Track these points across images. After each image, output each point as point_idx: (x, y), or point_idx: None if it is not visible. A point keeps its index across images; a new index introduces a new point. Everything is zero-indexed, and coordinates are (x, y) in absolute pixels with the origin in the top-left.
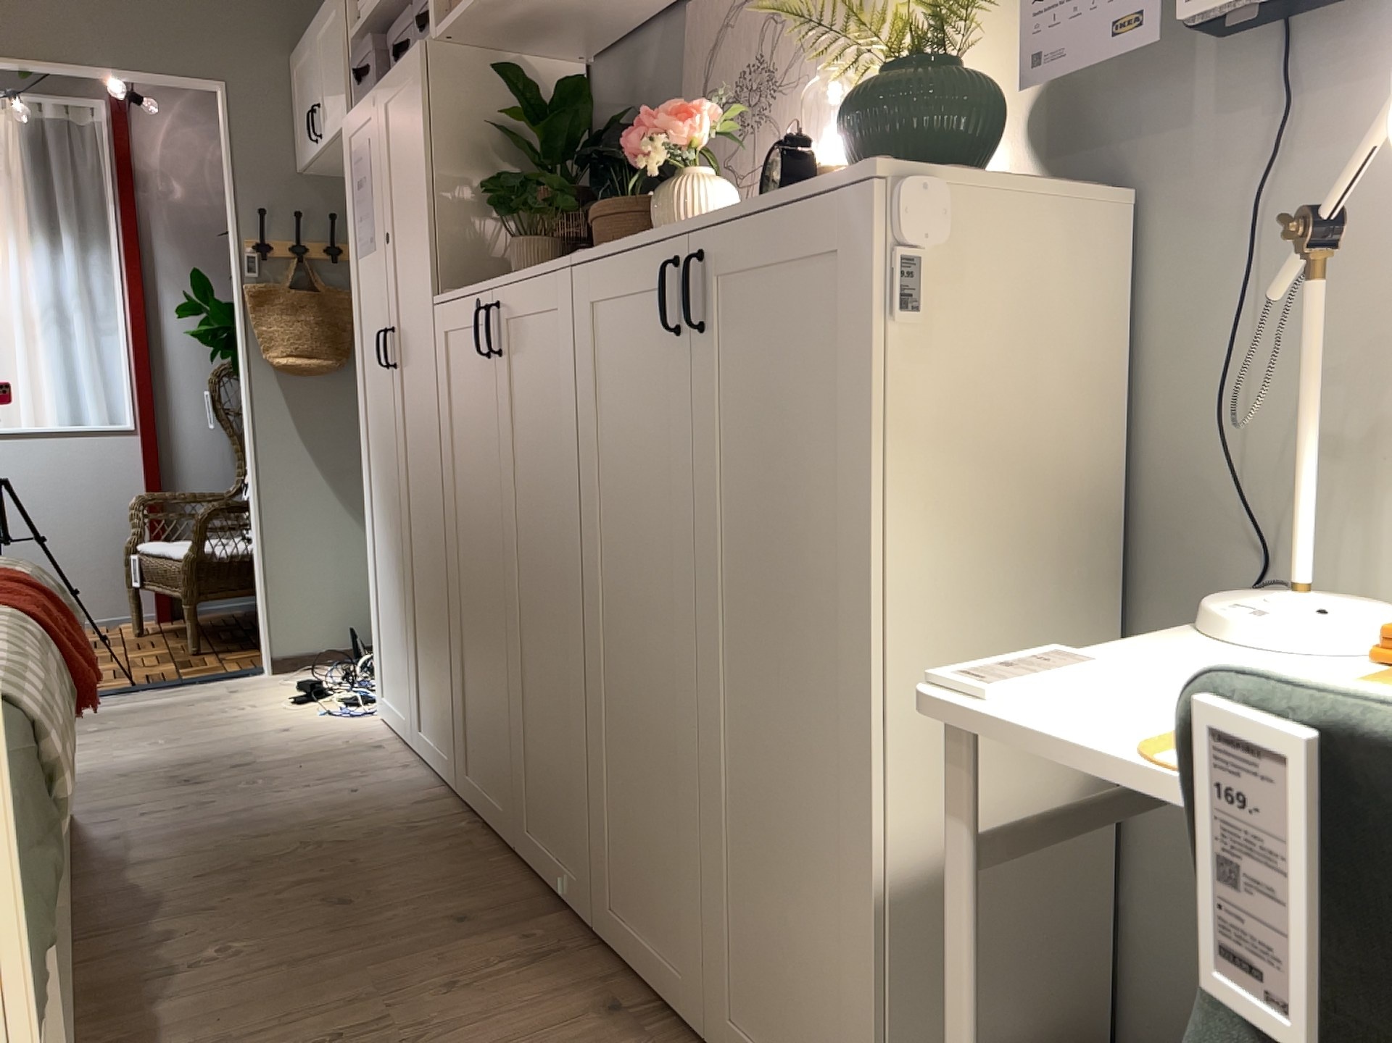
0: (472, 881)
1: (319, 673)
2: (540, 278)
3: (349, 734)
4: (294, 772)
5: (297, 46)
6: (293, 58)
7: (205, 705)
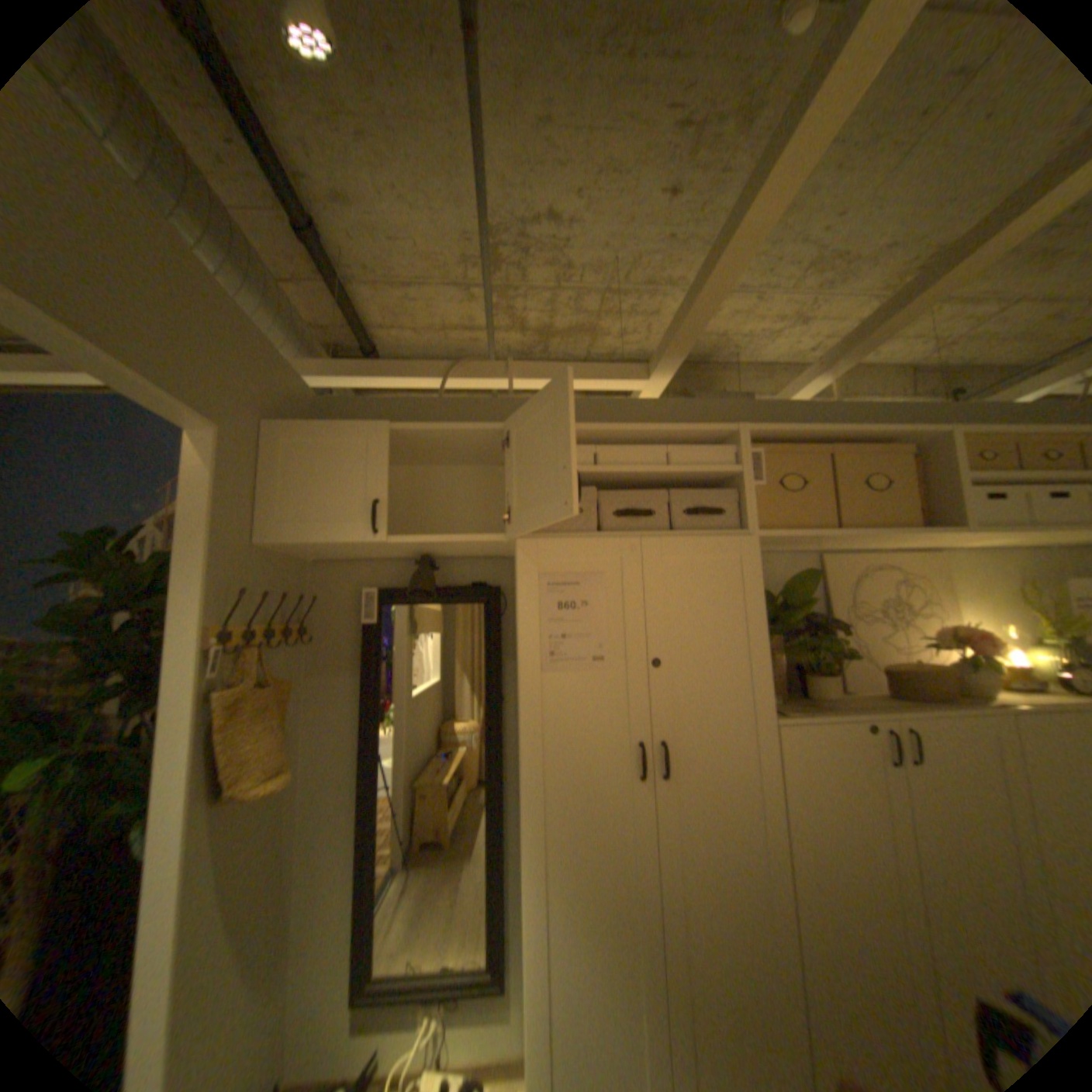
0: None
1: None
2: (977, 719)
3: None
4: None
5: (306, 422)
6: (280, 427)
7: None
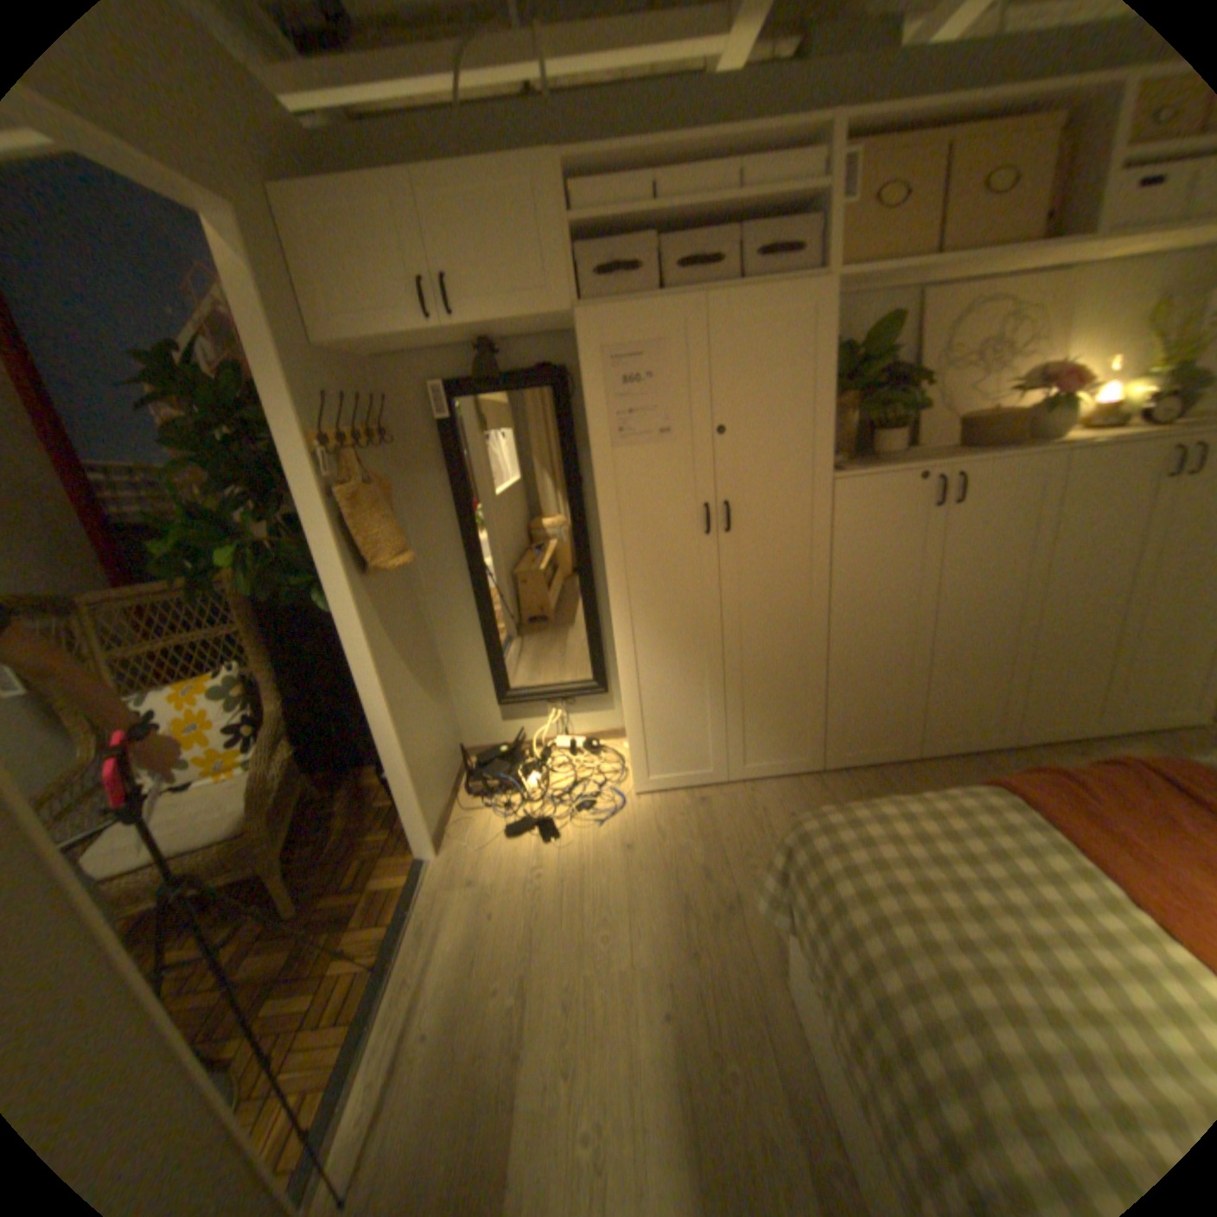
0: (943, 779)
1: (466, 824)
2: (1032, 458)
3: (664, 813)
4: (738, 844)
5: (317, 182)
6: (290, 192)
7: (498, 905)
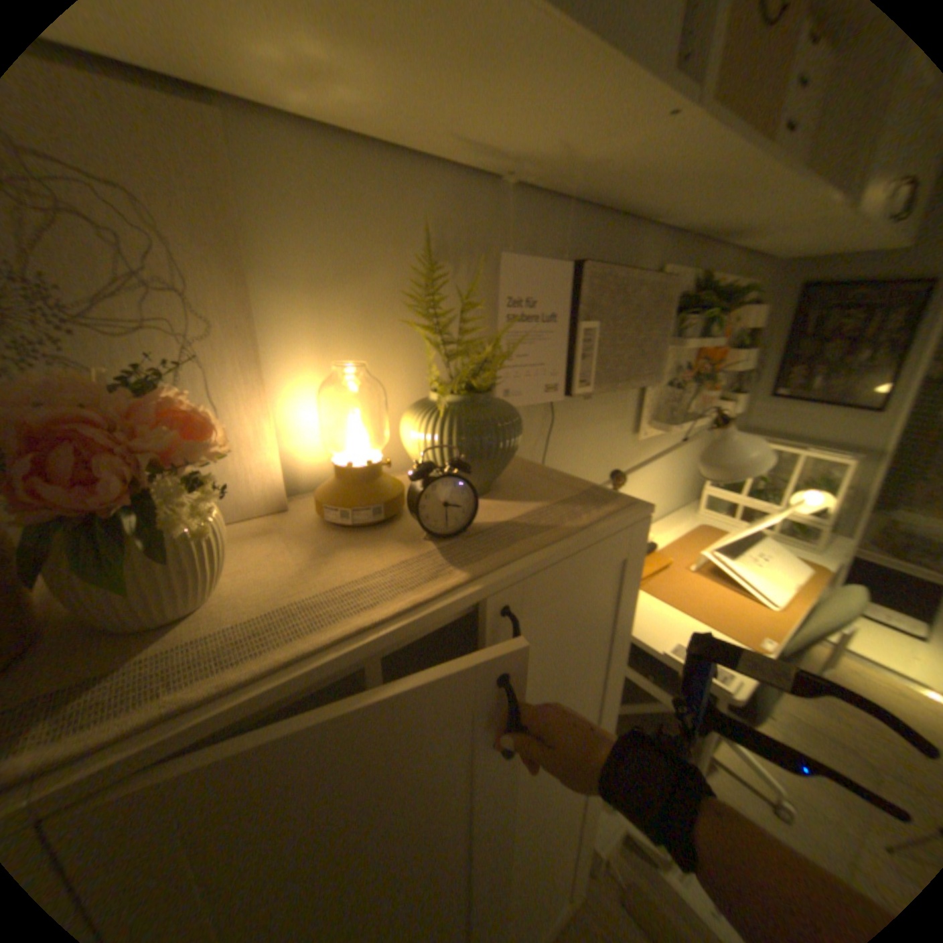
0: None
1: None
2: None
3: None
4: None
5: None
6: None
7: None
